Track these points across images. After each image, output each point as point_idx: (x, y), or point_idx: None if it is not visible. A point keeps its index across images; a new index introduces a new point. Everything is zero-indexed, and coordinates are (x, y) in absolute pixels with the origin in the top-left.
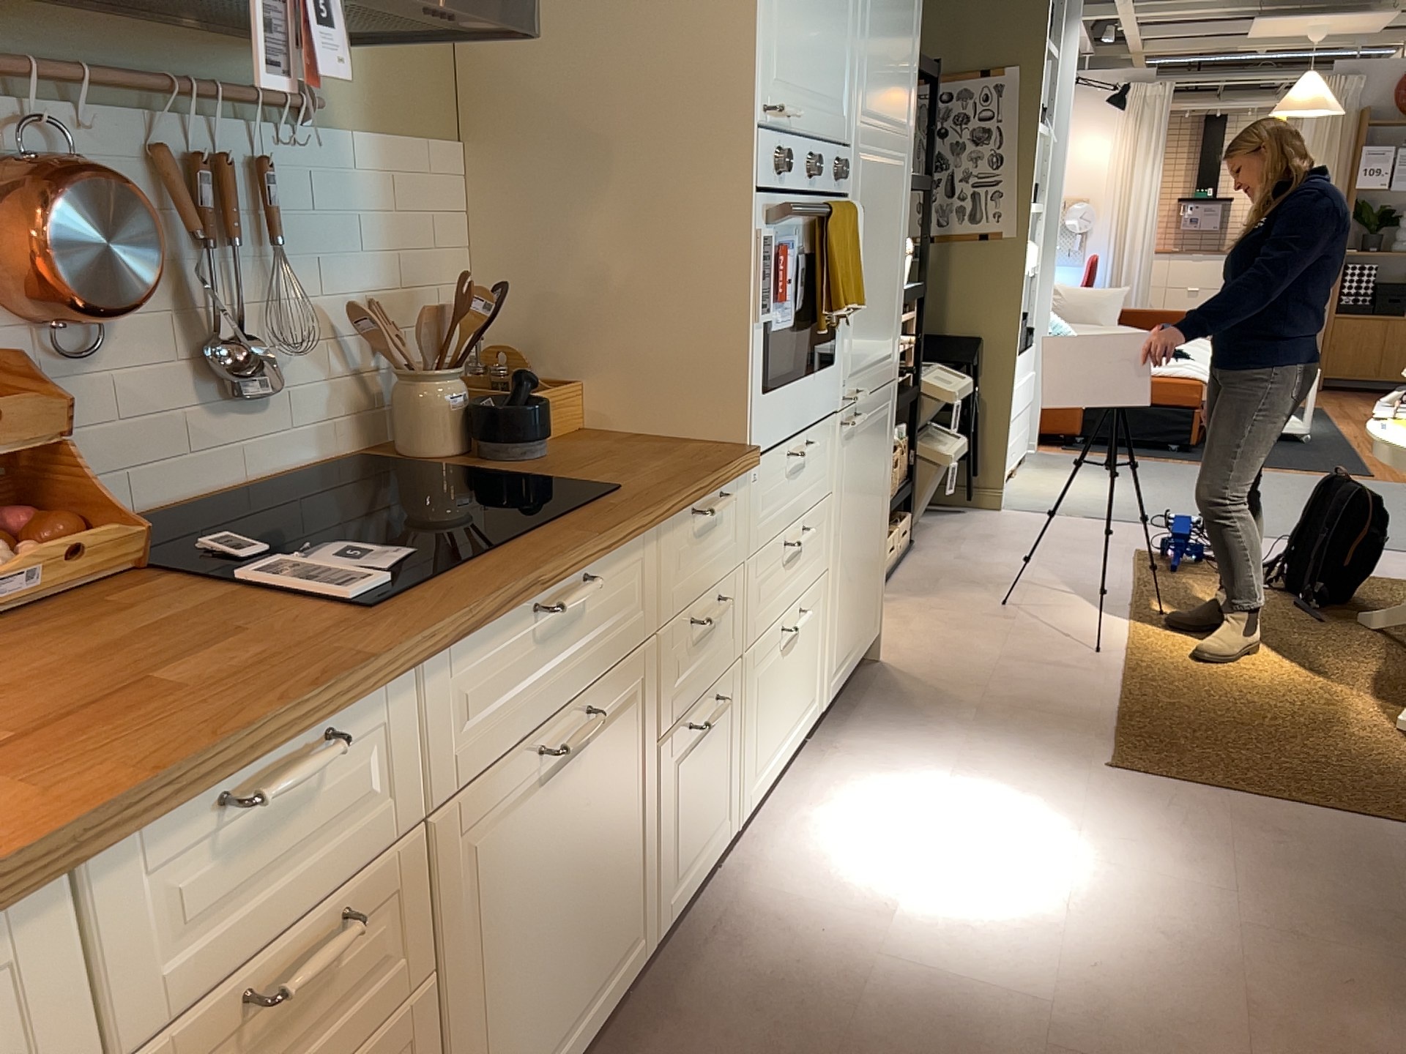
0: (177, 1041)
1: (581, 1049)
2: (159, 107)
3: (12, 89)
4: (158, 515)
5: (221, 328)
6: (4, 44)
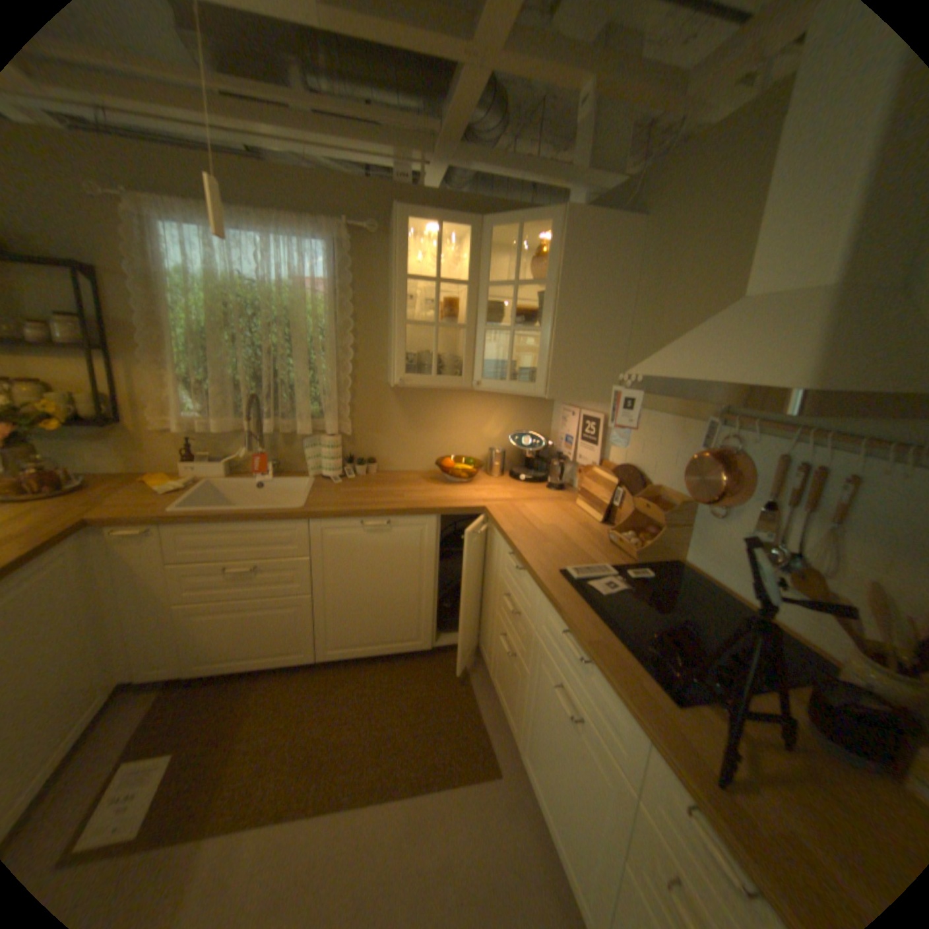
0: (505, 586)
1: (557, 852)
2: (806, 441)
3: (742, 427)
4: (727, 593)
5: (793, 547)
6: (747, 412)
